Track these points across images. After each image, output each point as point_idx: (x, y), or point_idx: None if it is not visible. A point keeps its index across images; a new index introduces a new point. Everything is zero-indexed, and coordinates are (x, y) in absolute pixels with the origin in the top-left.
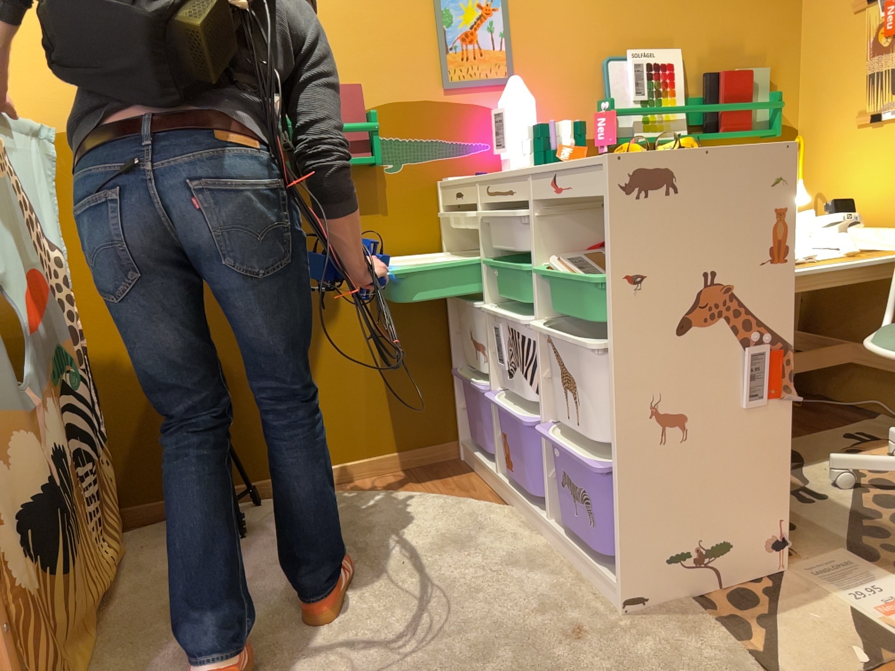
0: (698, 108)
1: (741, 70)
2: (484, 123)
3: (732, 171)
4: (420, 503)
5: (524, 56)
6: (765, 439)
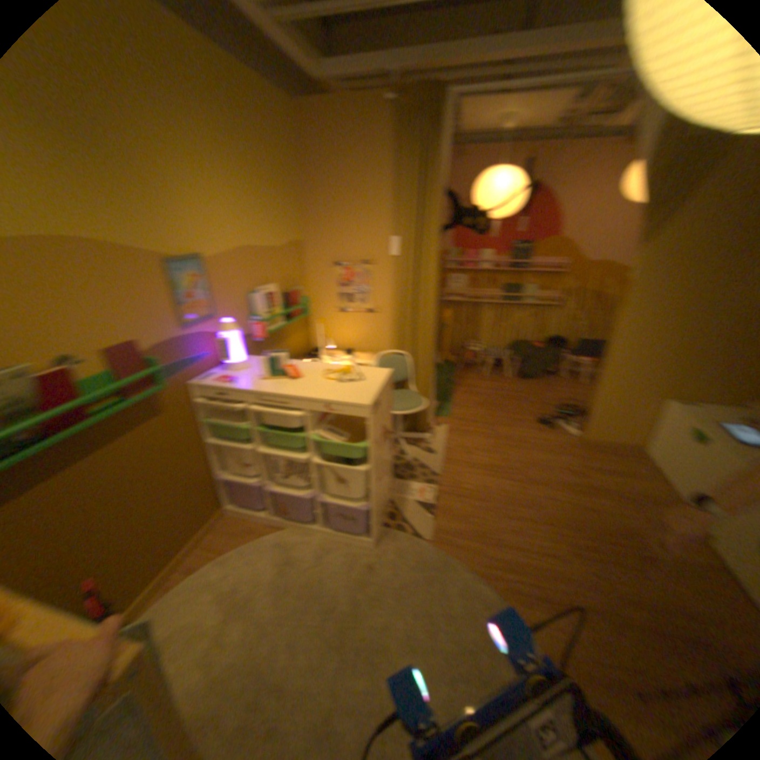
0: (284, 311)
1: (291, 289)
2: (200, 341)
3: (383, 386)
4: (239, 556)
5: (212, 299)
6: (387, 462)
